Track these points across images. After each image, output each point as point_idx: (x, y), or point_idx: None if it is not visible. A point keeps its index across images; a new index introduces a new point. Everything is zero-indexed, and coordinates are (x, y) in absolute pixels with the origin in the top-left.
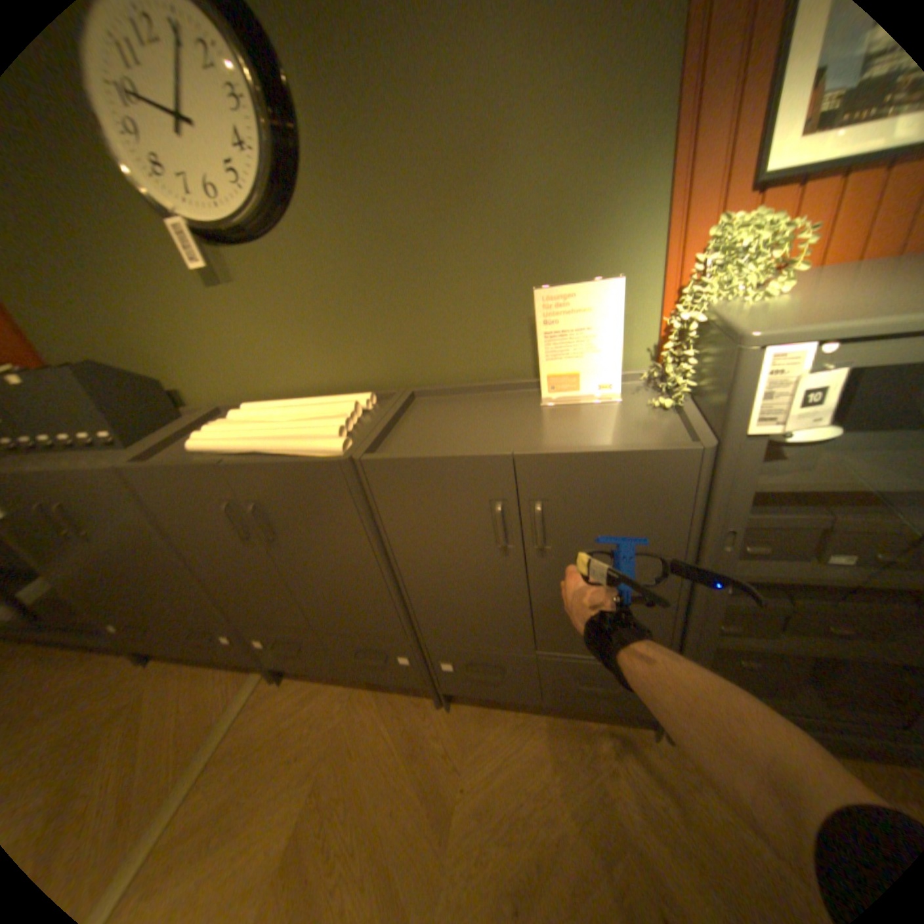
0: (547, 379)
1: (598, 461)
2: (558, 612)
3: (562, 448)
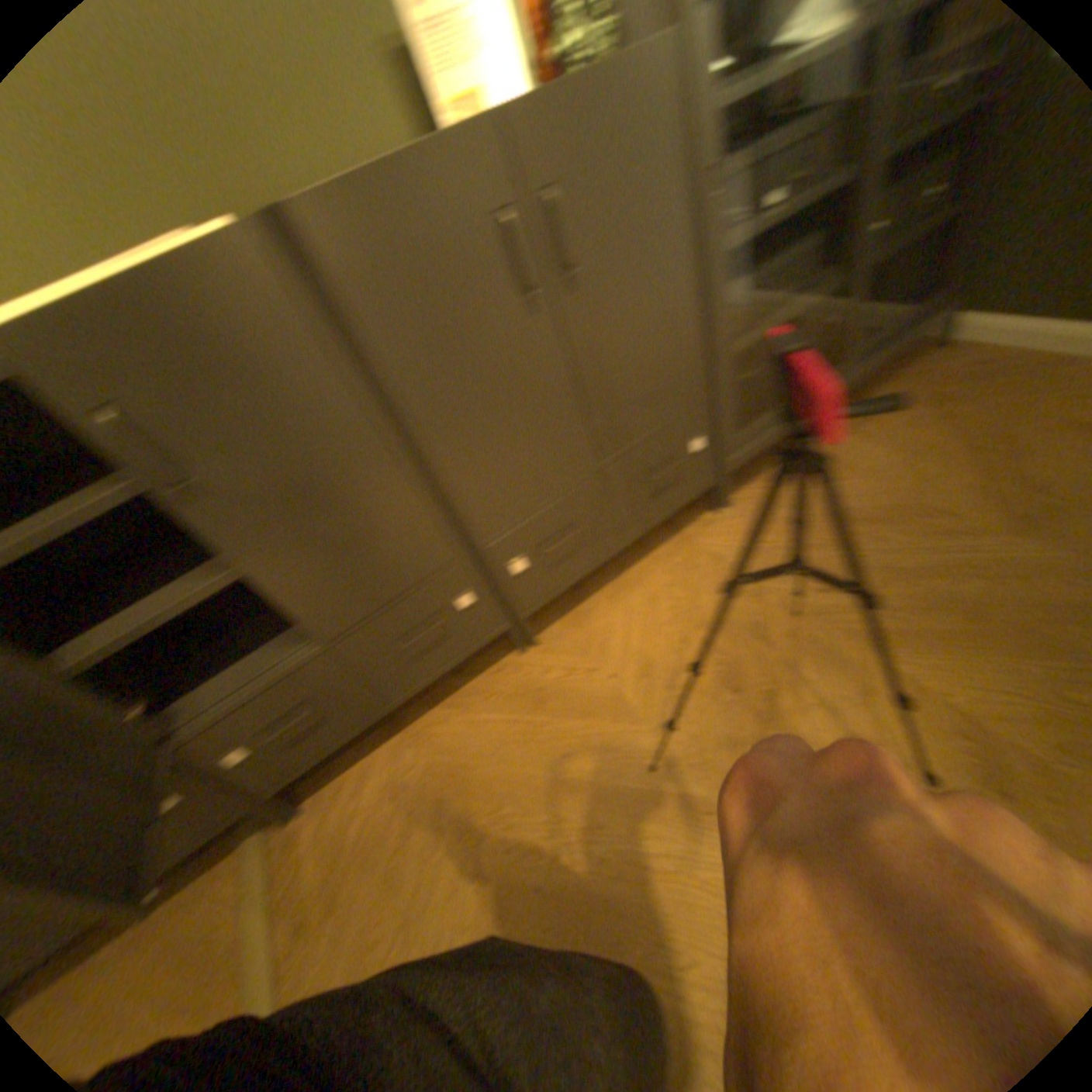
0: (451, 107)
1: (593, 83)
2: (610, 377)
3: (547, 88)
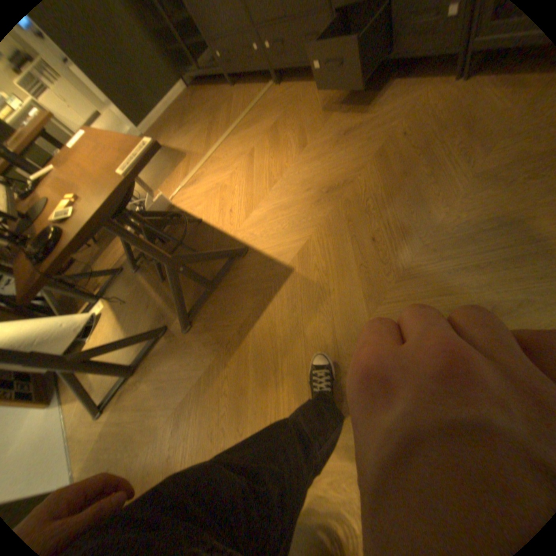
0: None
1: None
2: None
3: None
